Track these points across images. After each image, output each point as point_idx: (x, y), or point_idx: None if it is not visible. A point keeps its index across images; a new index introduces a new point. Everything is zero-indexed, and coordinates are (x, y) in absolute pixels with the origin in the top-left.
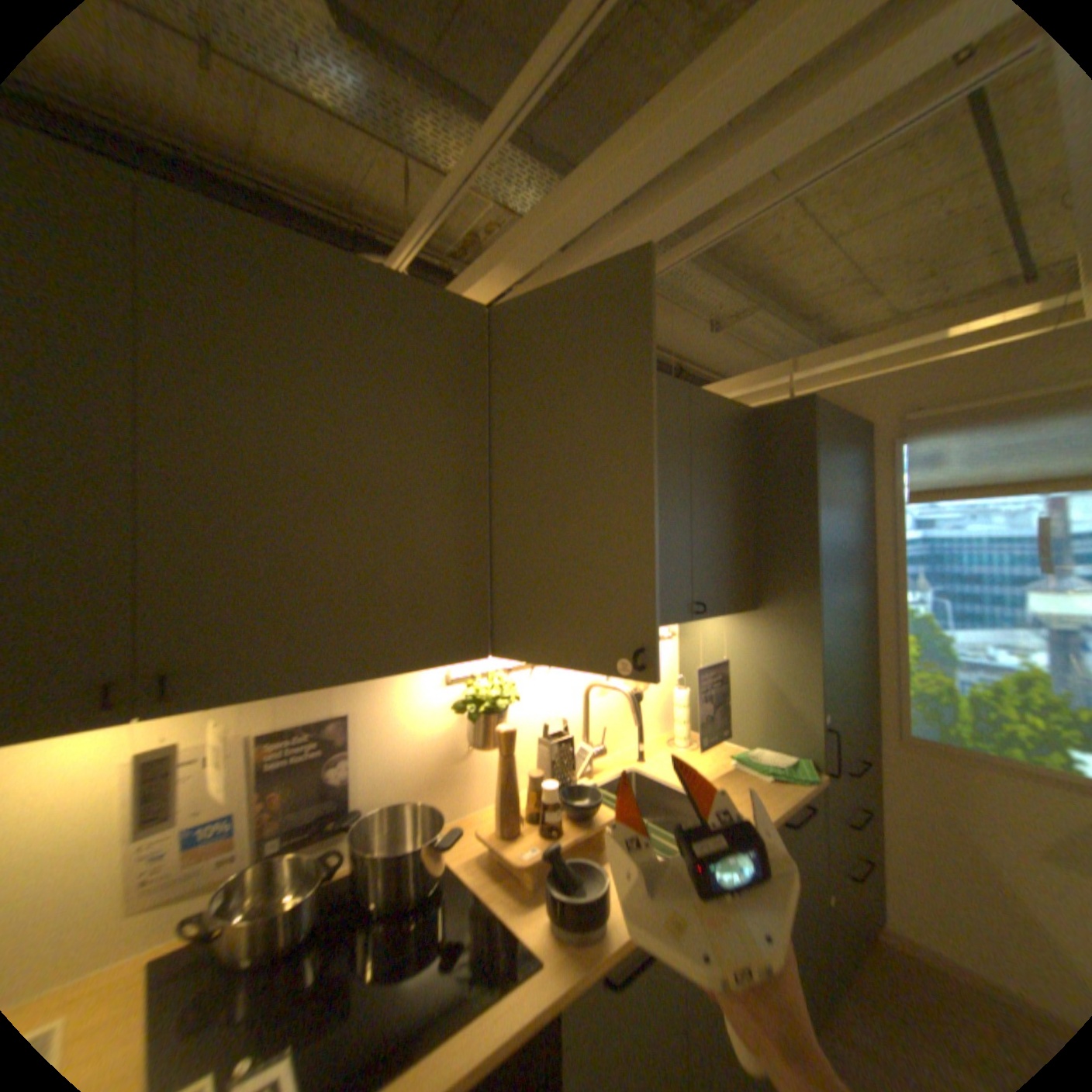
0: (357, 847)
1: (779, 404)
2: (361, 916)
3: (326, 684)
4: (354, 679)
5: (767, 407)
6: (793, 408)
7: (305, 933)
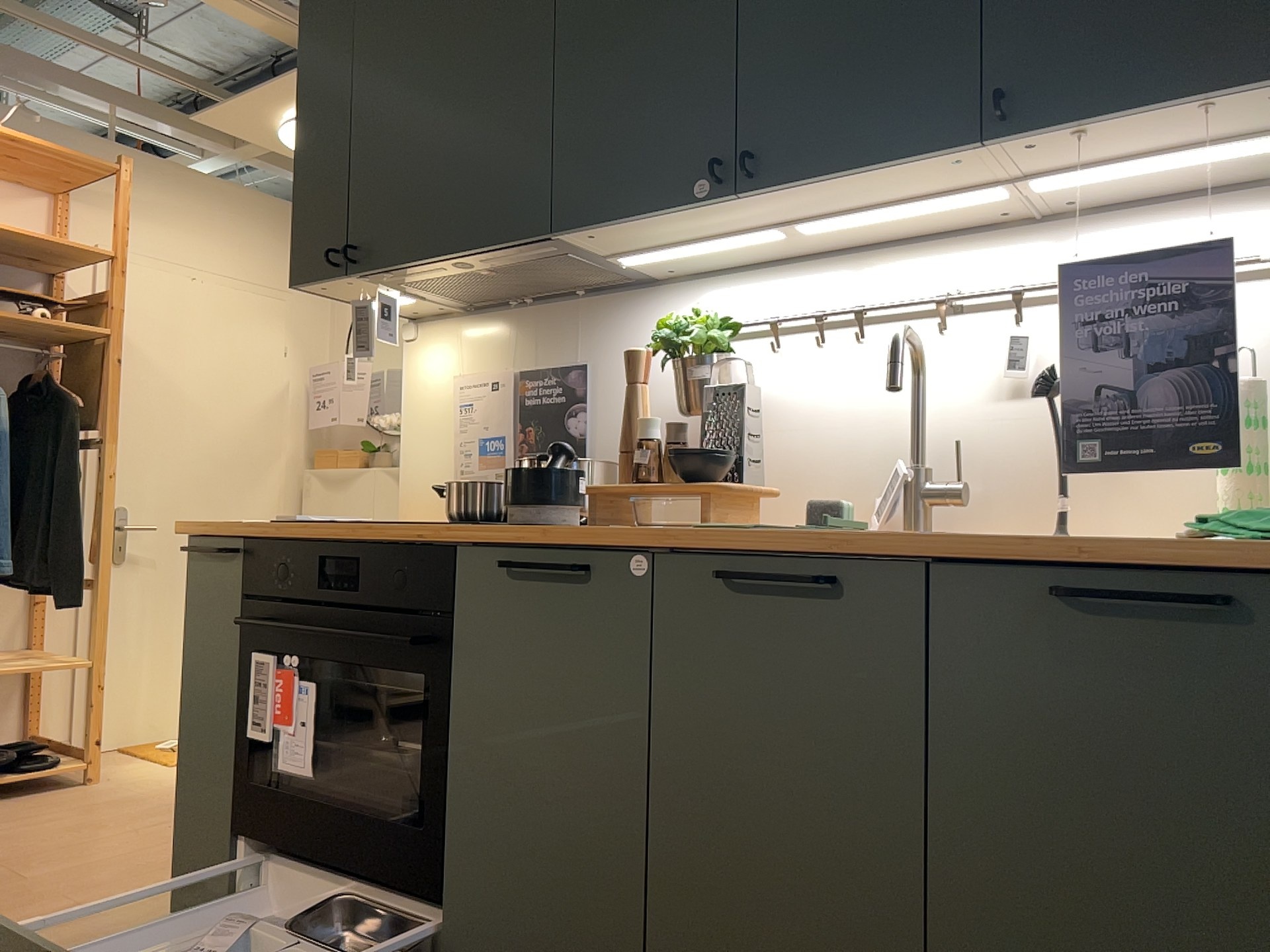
0: None
1: None
2: None
3: (436, 262)
4: (452, 258)
5: None
6: None
7: None
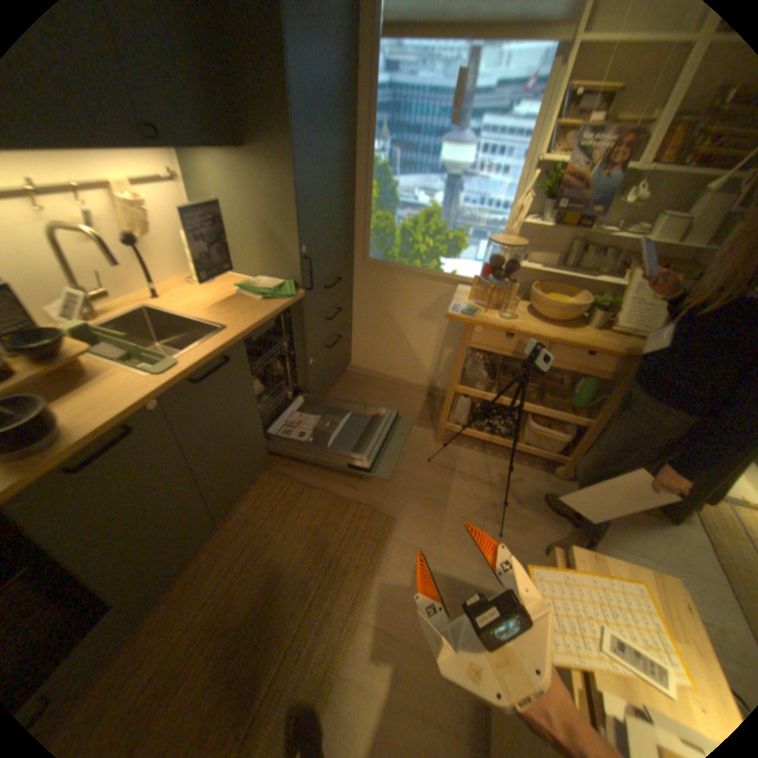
0: None
1: None
2: None
3: None
4: None
5: None
6: None
7: None
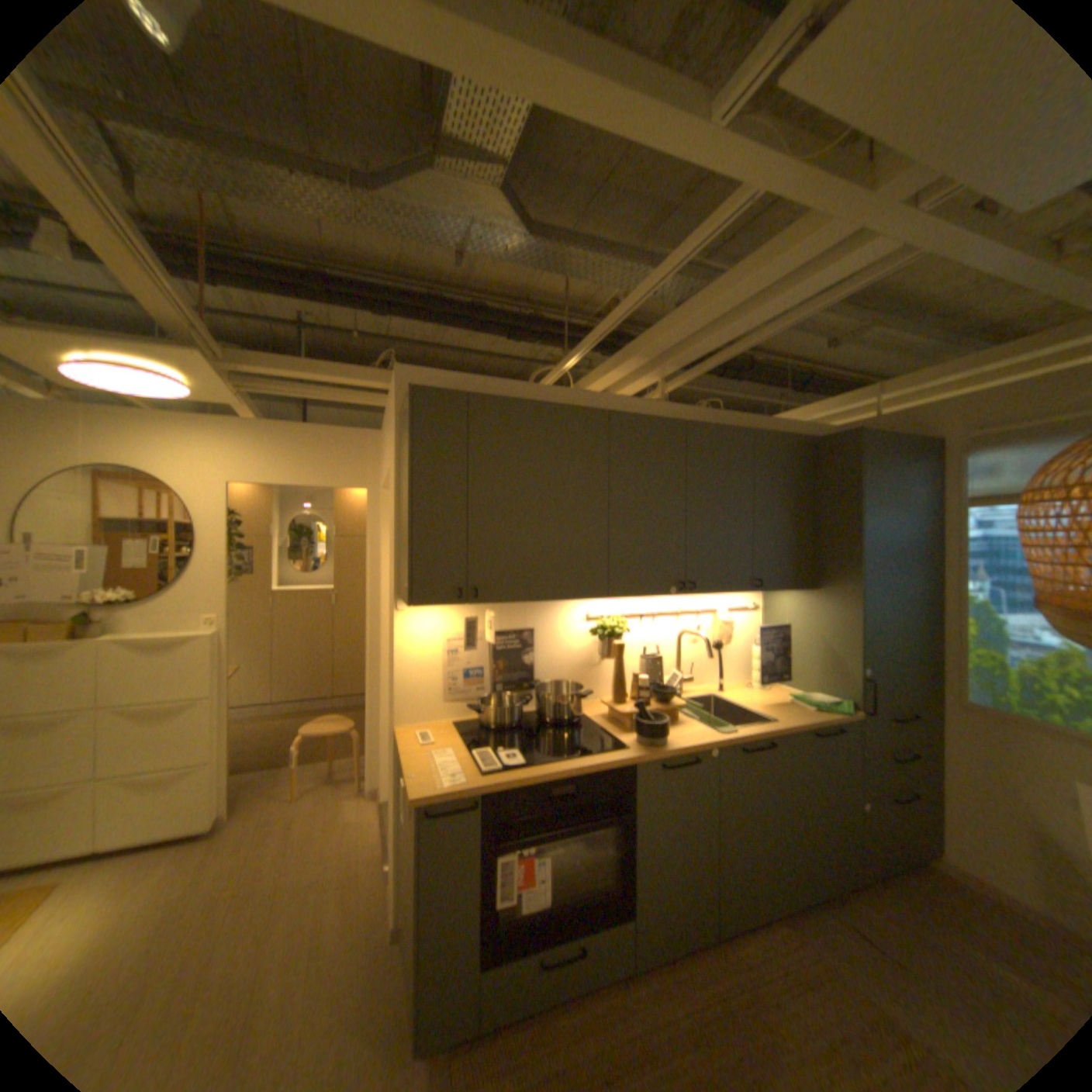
0: (539, 694)
1: (837, 434)
2: (541, 725)
3: (530, 601)
4: (542, 601)
5: (829, 436)
6: (846, 437)
7: (516, 725)
